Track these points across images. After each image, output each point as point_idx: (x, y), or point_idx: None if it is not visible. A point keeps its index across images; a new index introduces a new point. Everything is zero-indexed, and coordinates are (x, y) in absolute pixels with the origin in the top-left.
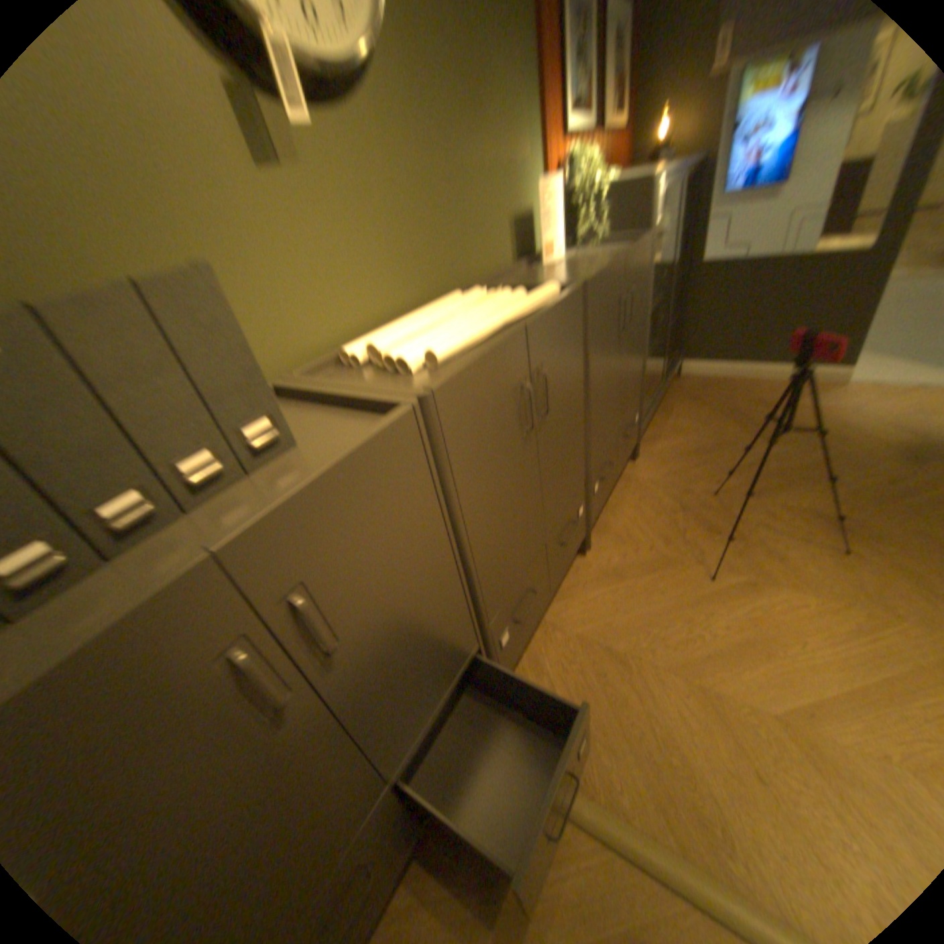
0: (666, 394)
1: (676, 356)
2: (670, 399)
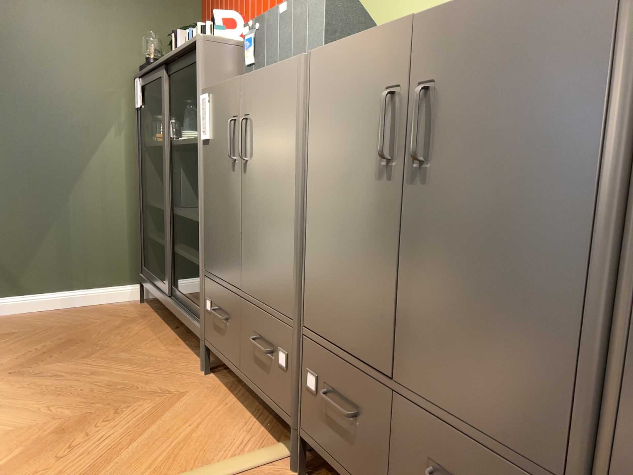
0: None
1: None
2: None
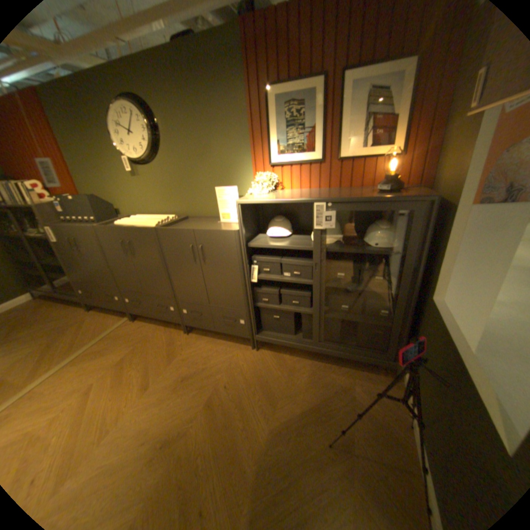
0: (351, 370)
1: (382, 357)
2: (343, 372)
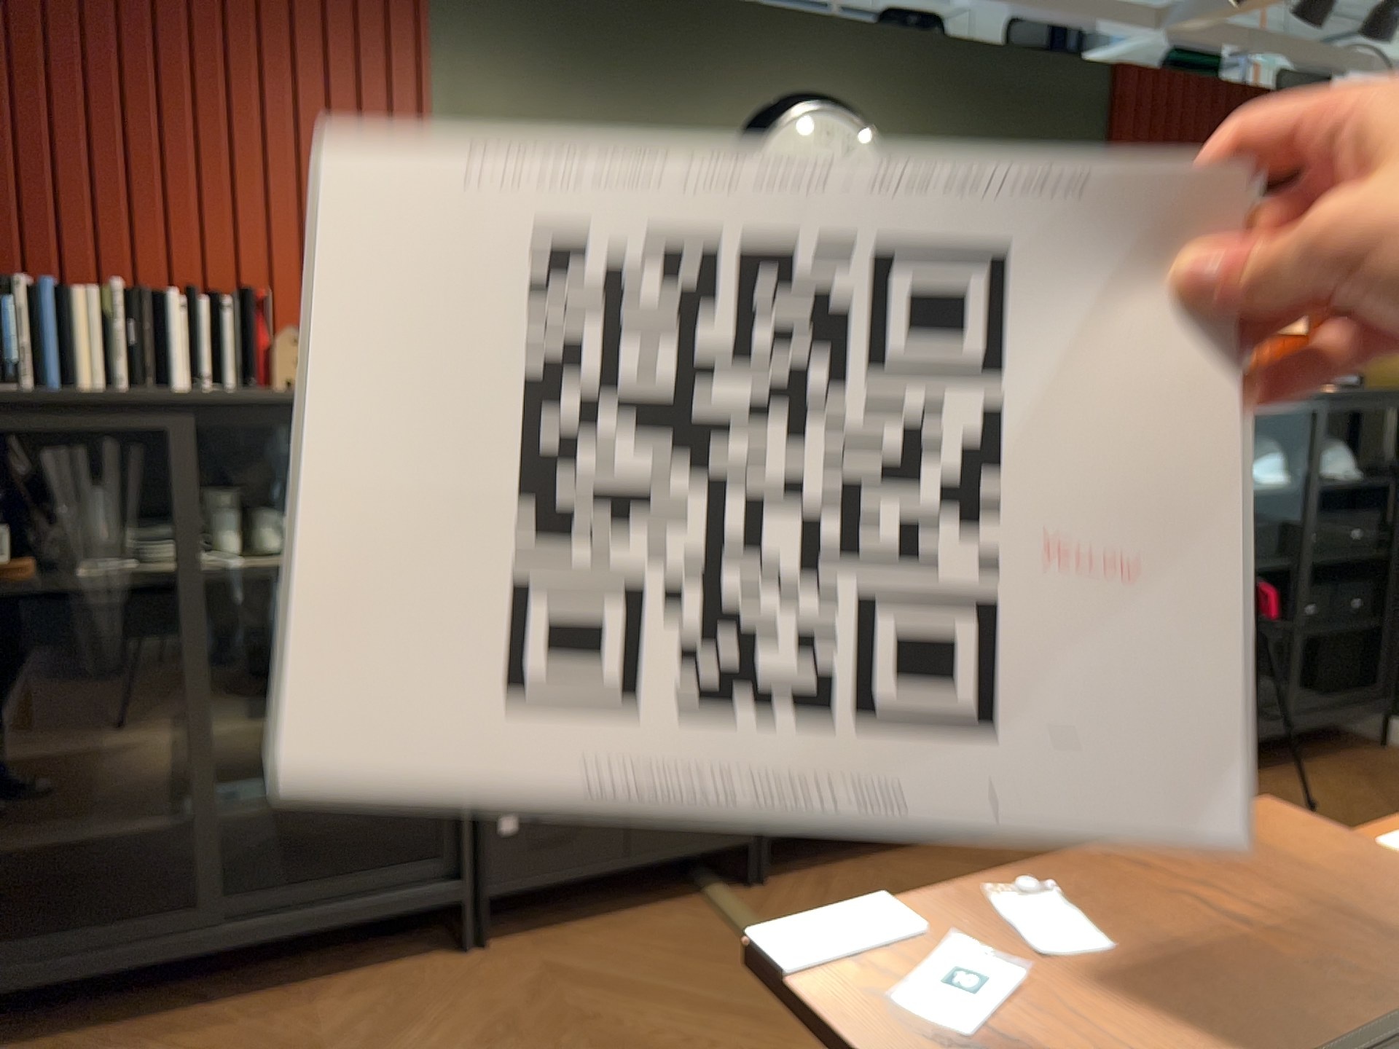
0: (1330, 758)
1: (1372, 699)
2: (1329, 764)
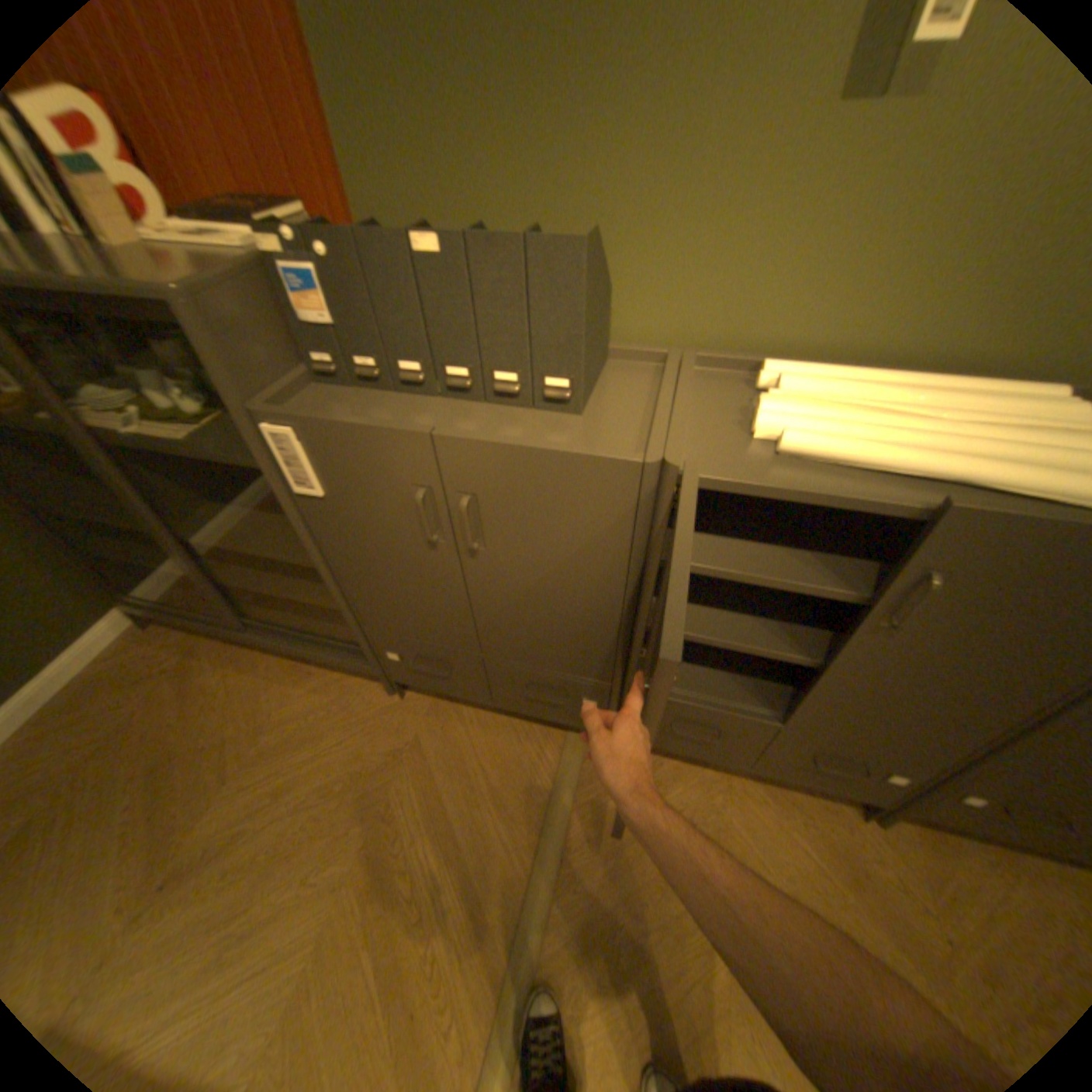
0: None
1: None
2: None
